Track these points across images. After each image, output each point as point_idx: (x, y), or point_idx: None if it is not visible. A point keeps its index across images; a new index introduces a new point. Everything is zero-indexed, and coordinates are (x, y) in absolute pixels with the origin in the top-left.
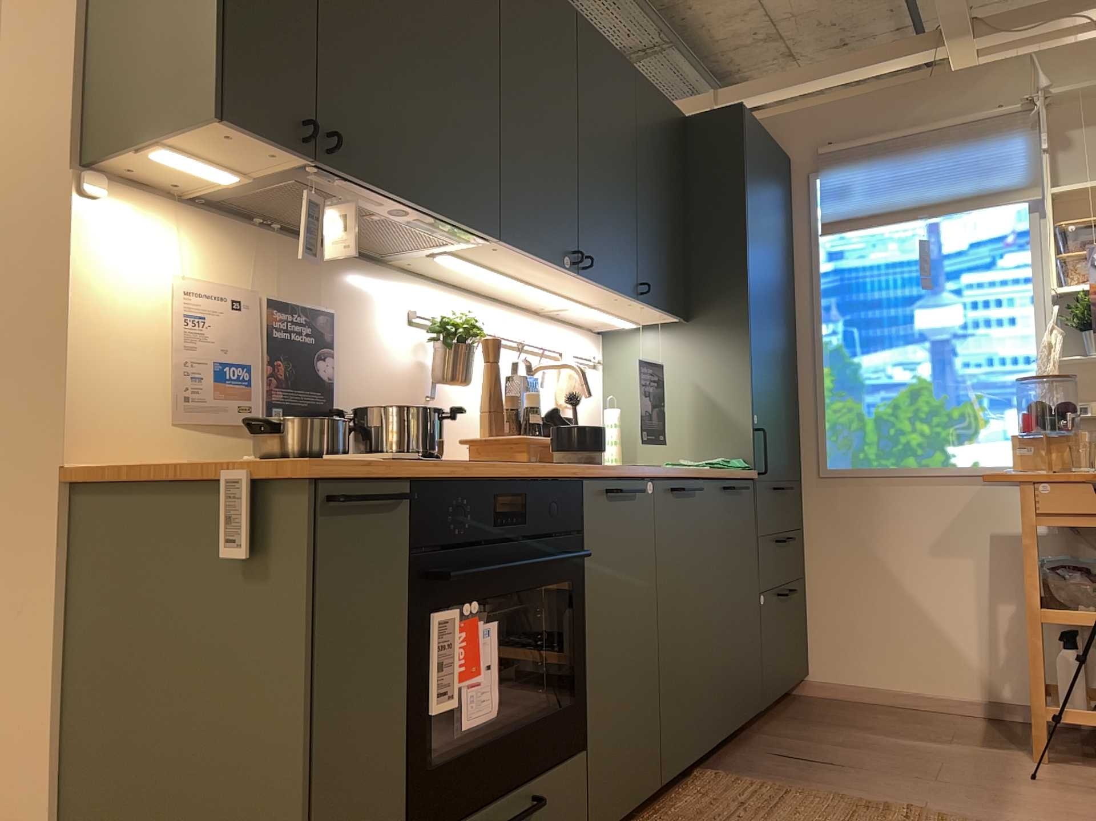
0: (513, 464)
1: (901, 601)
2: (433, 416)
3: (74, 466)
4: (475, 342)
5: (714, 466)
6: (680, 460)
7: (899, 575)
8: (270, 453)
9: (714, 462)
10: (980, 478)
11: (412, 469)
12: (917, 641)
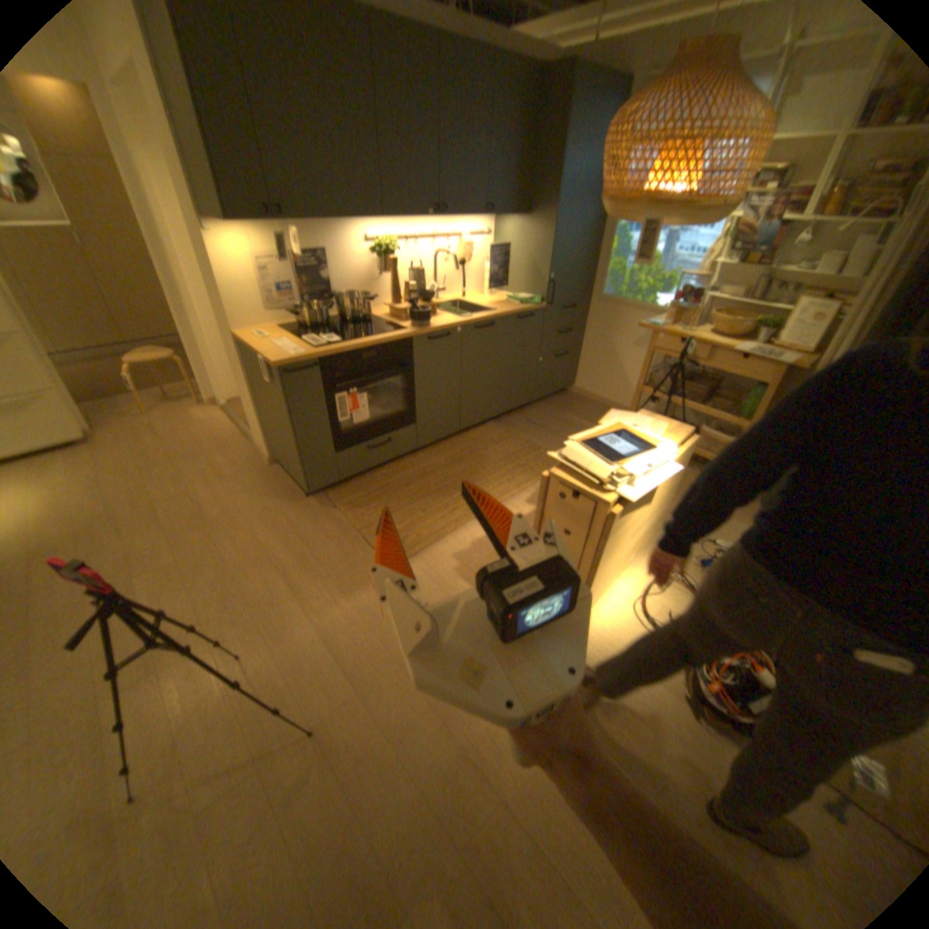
0: (373, 337)
1: (614, 363)
2: (362, 301)
3: (233, 332)
4: (395, 250)
5: (519, 303)
6: (516, 292)
7: (617, 352)
8: (298, 321)
9: (527, 296)
10: (664, 314)
11: (316, 355)
12: (615, 381)
